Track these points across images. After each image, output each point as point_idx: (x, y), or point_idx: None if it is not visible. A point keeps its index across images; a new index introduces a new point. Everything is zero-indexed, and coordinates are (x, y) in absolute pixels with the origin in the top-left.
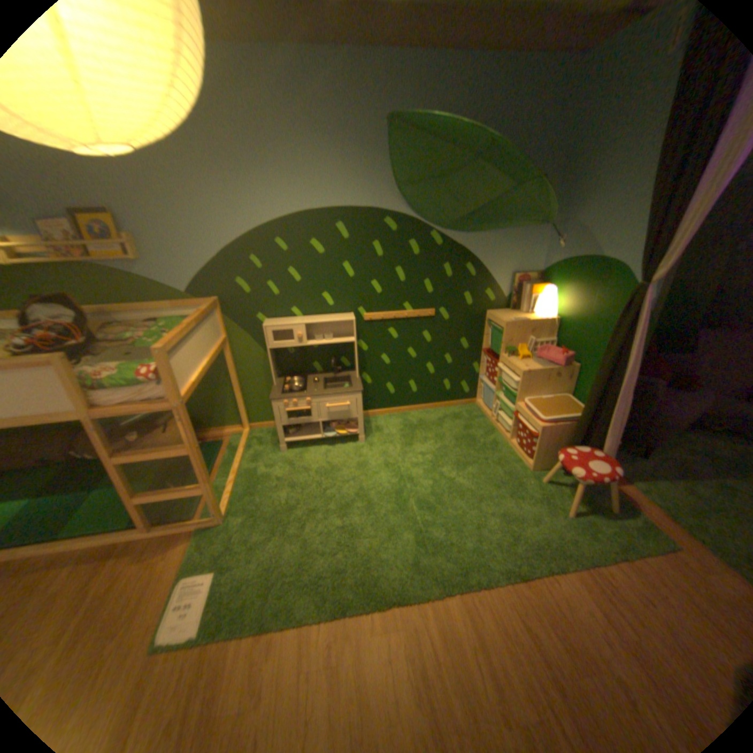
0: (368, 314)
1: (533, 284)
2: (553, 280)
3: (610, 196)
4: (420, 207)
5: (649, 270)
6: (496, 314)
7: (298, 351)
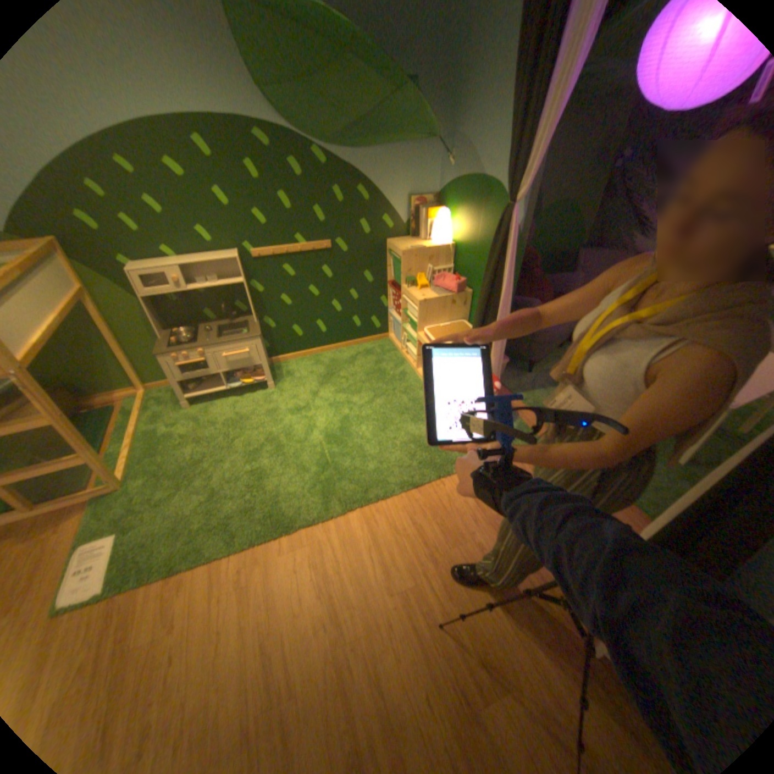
0: (255, 250)
1: (429, 208)
2: (448, 203)
3: (488, 105)
4: (292, 115)
5: (513, 189)
6: (395, 243)
7: (181, 298)
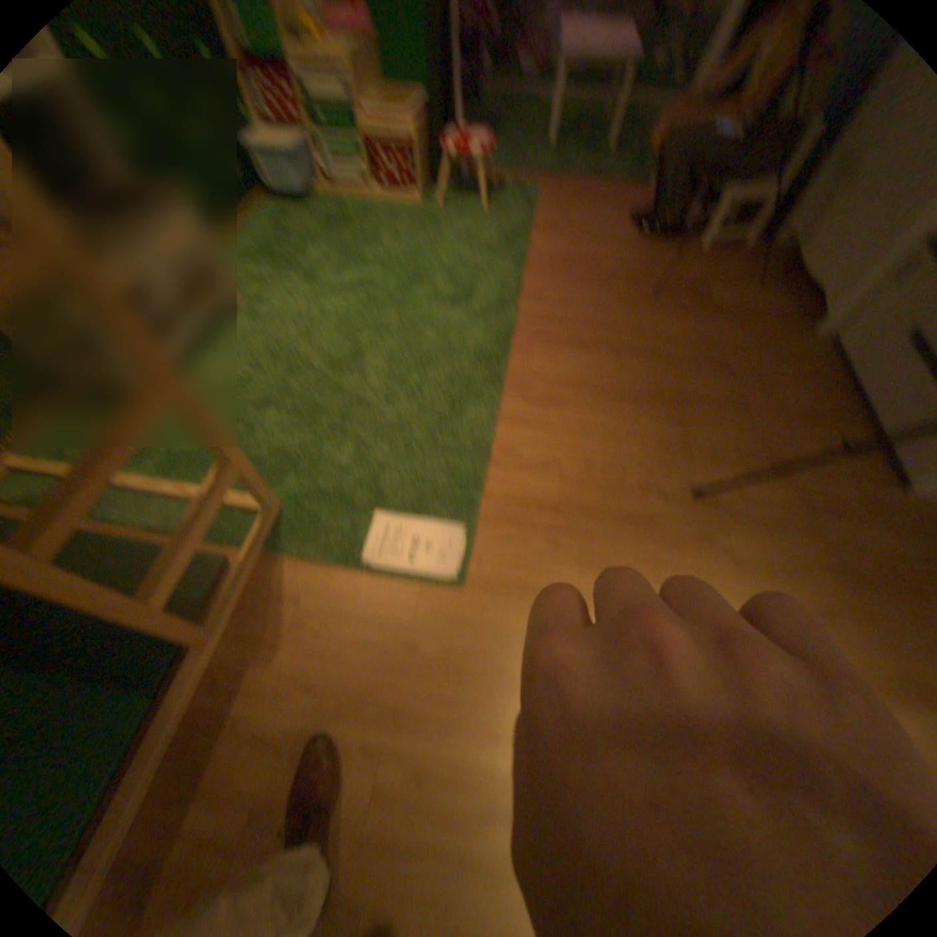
0: None
1: None
2: None
3: None
4: None
5: None
6: None
7: None
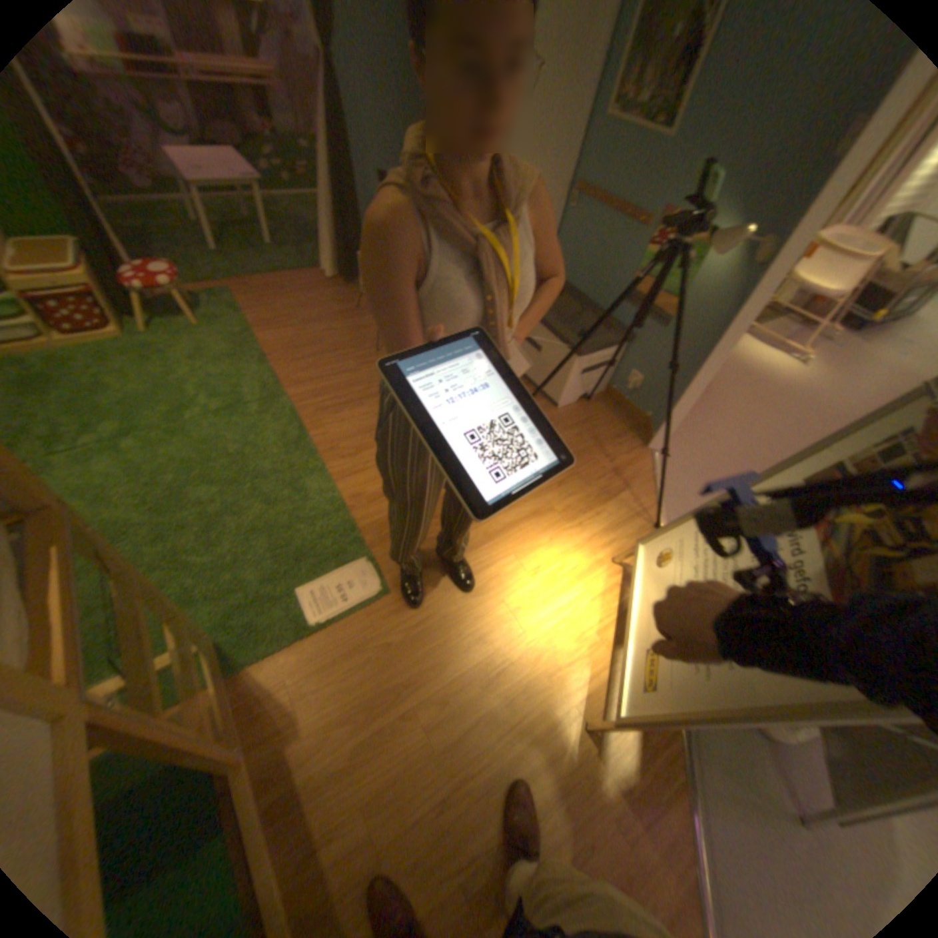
0: None
1: None
2: None
3: None
4: None
5: None
6: None
7: None
